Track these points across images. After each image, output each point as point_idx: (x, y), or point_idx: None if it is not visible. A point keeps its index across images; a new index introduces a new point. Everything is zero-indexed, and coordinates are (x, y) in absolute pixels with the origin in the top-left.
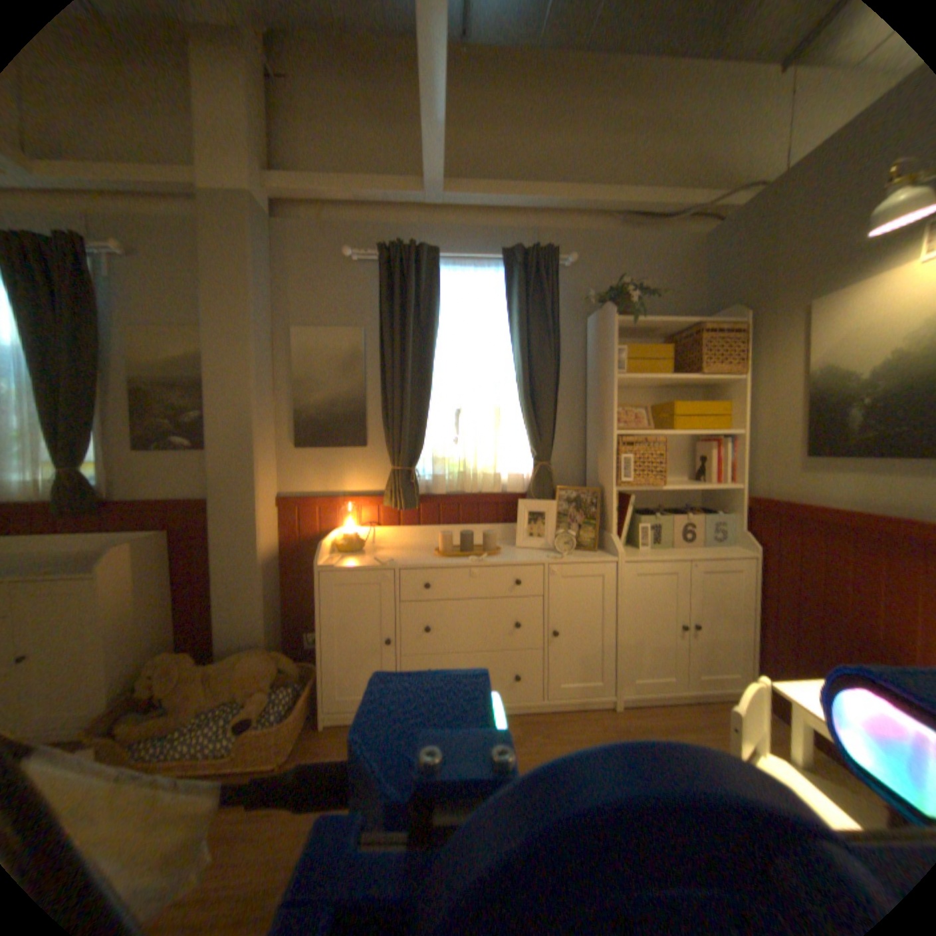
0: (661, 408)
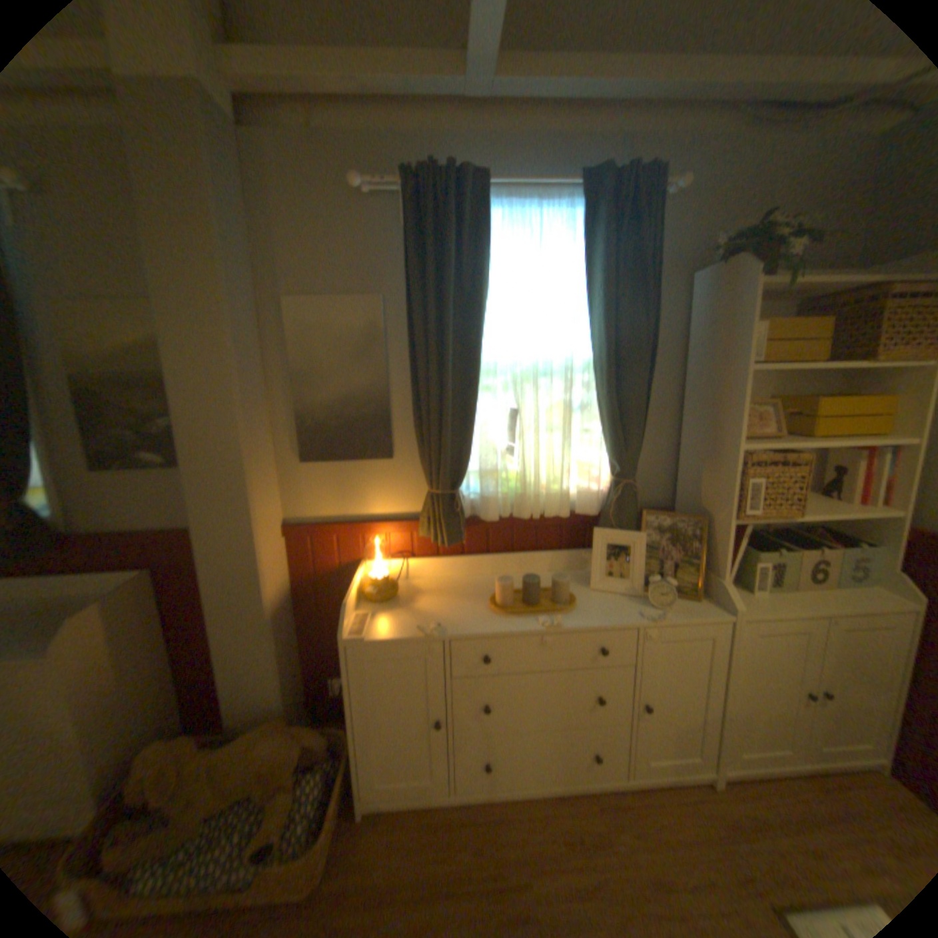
0: (791, 402)
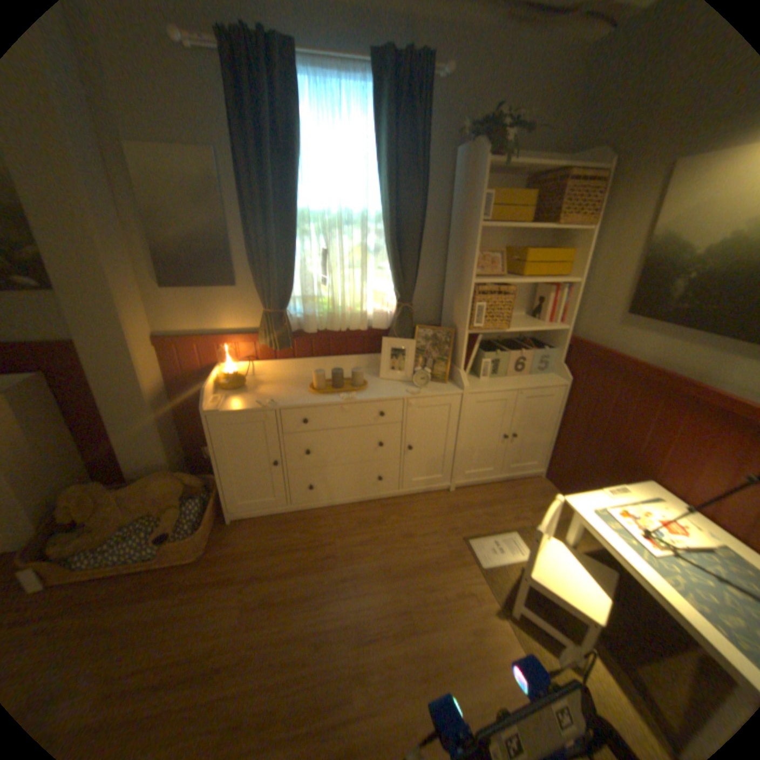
0: (514, 252)
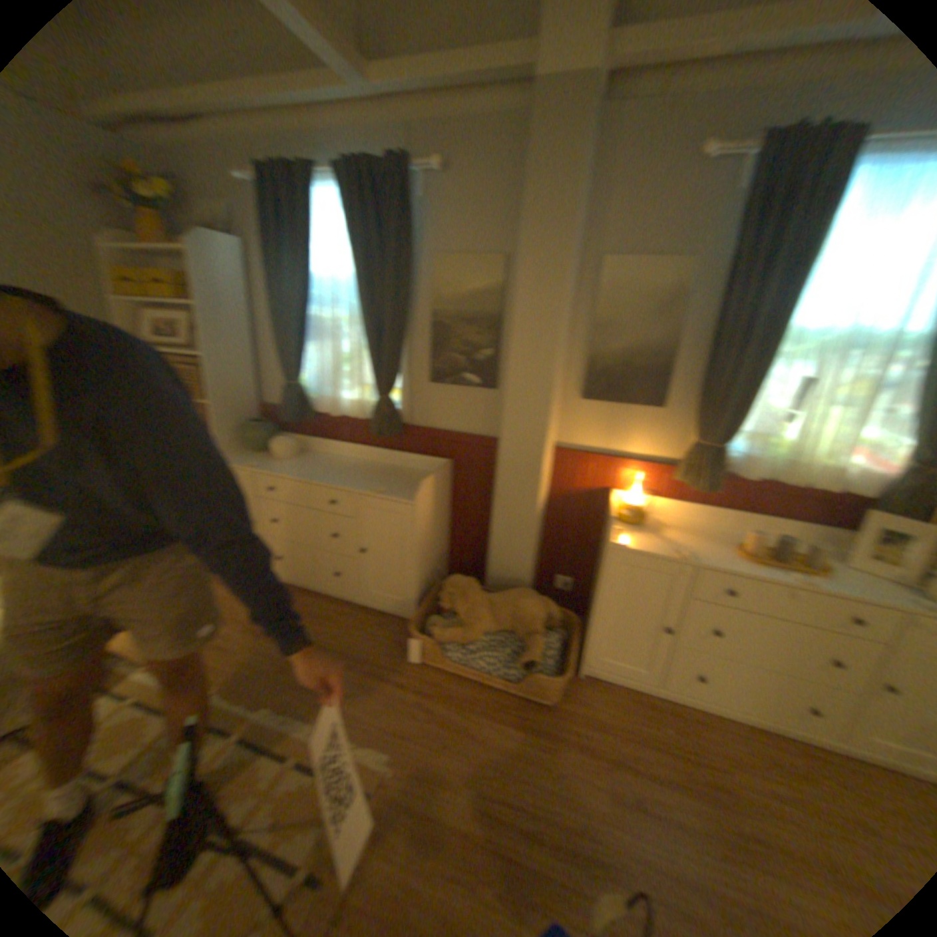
0: None
